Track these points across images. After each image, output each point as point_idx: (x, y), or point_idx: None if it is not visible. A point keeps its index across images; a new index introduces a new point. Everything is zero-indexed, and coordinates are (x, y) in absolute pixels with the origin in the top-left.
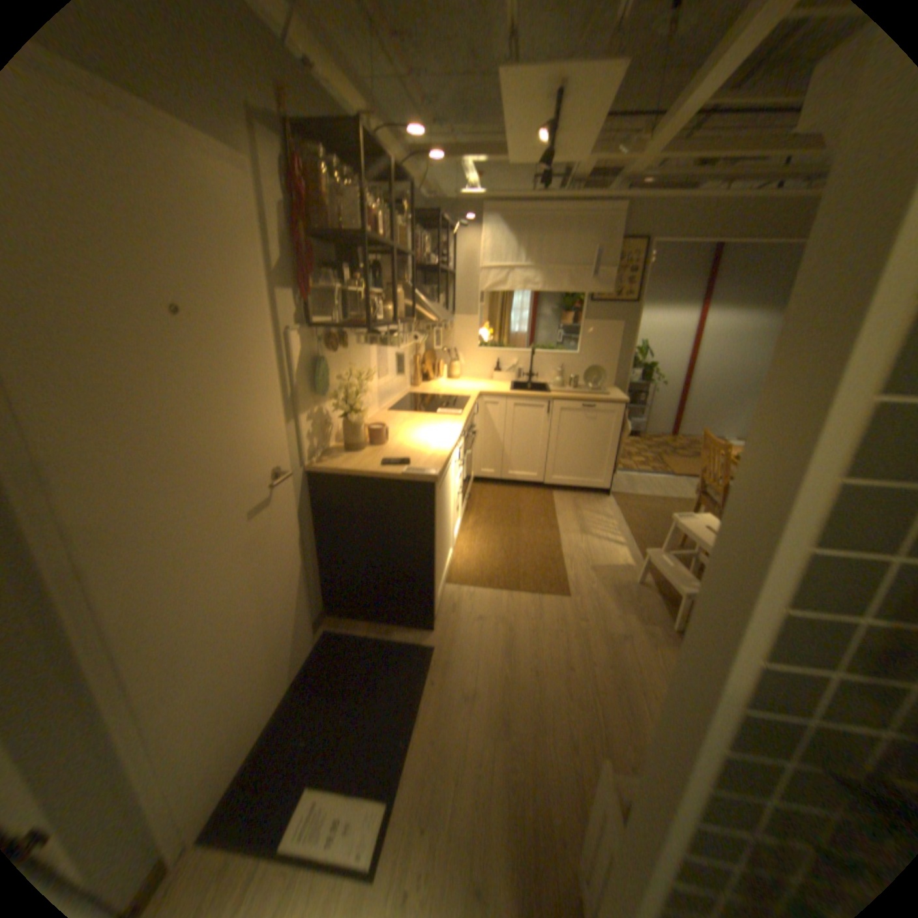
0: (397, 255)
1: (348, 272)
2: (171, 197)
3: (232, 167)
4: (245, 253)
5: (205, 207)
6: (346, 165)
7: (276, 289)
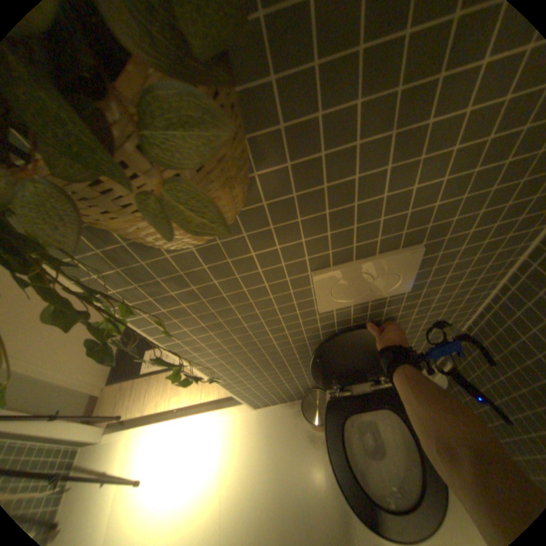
0: None
1: None
2: None
3: None
4: None
5: None
6: None
7: None
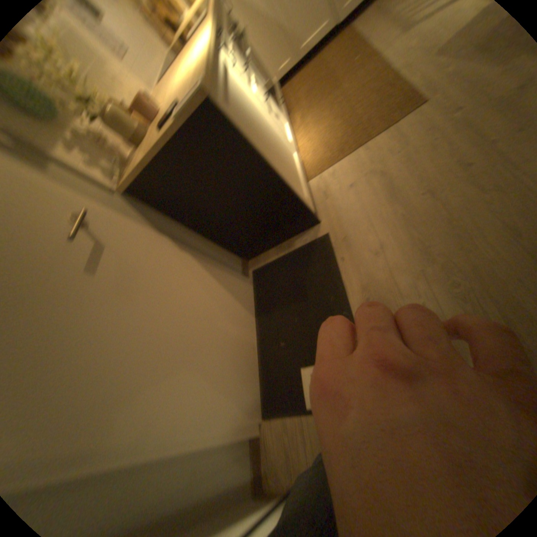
0: None
1: None
2: None
3: None
4: None
5: None
6: None
7: None
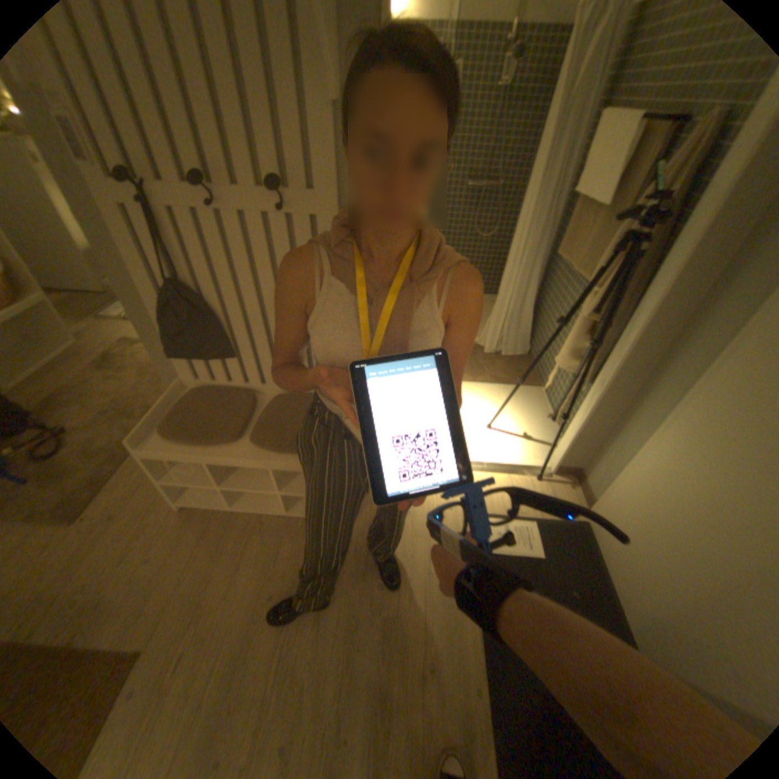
0: None
1: None
2: None
3: None
4: None
5: None
6: None
7: None
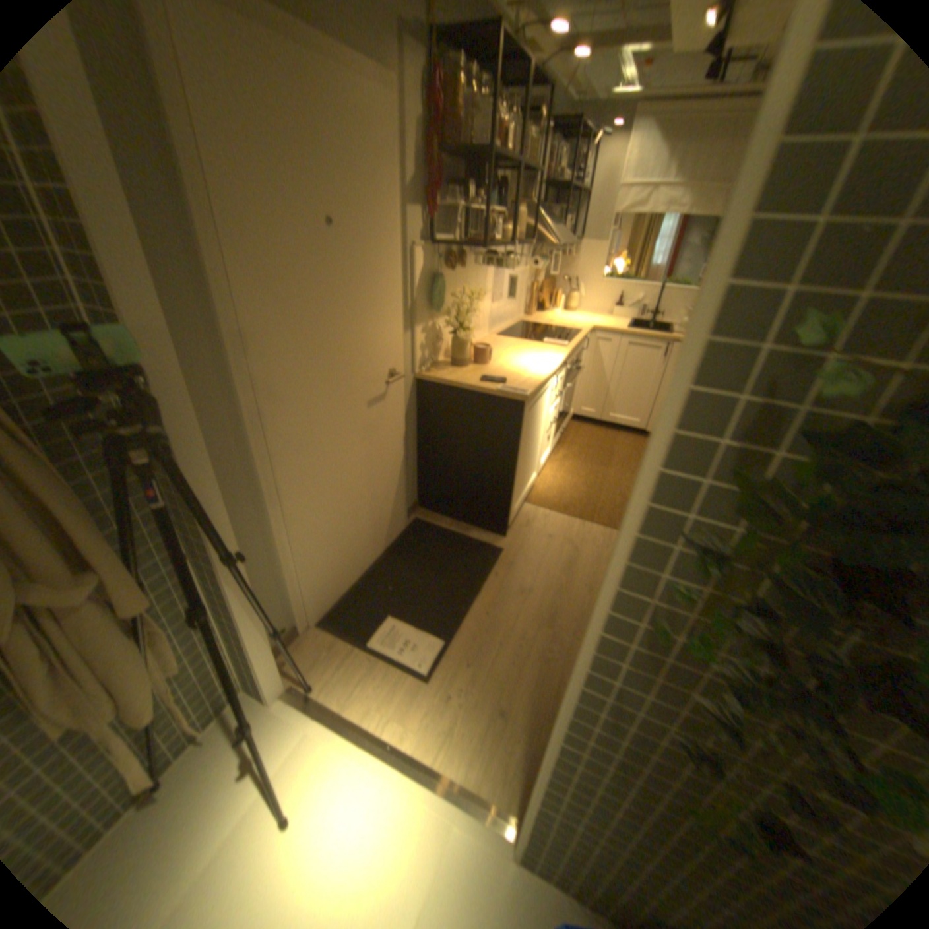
0: (525, 170)
1: (472, 189)
2: (331, 120)
3: (380, 87)
4: (383, 171)
5: (356, 128)
6: (484, 73)
7: (406, 206)
